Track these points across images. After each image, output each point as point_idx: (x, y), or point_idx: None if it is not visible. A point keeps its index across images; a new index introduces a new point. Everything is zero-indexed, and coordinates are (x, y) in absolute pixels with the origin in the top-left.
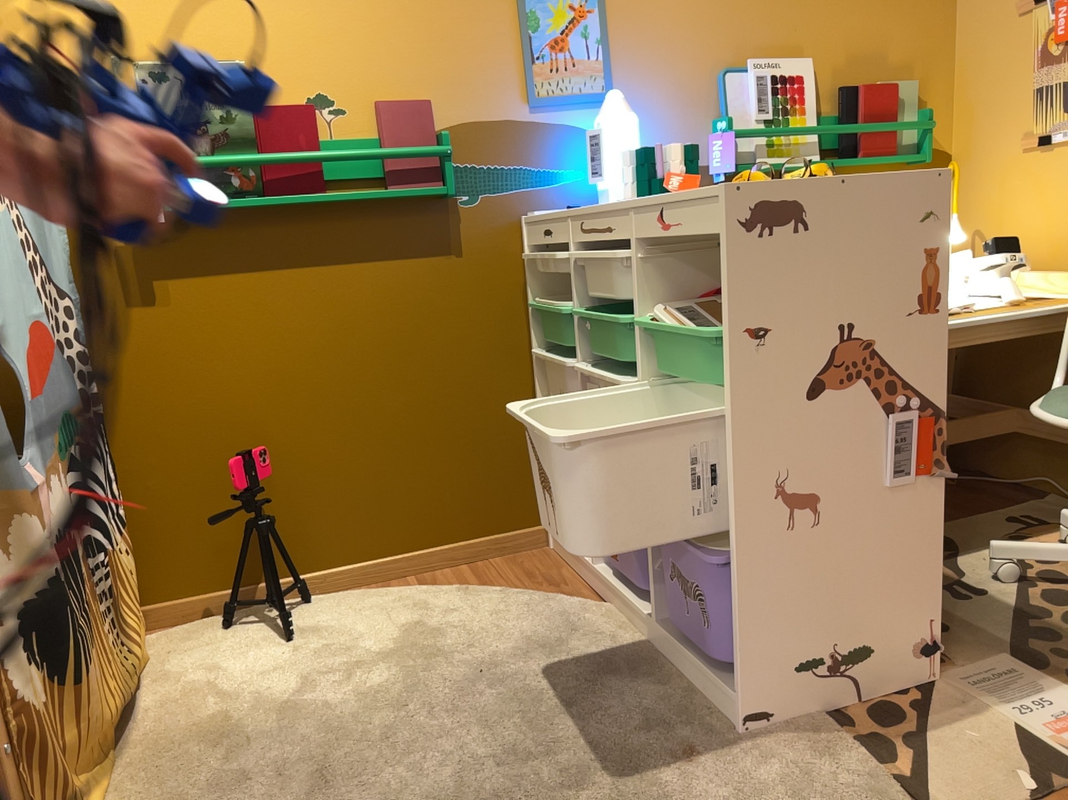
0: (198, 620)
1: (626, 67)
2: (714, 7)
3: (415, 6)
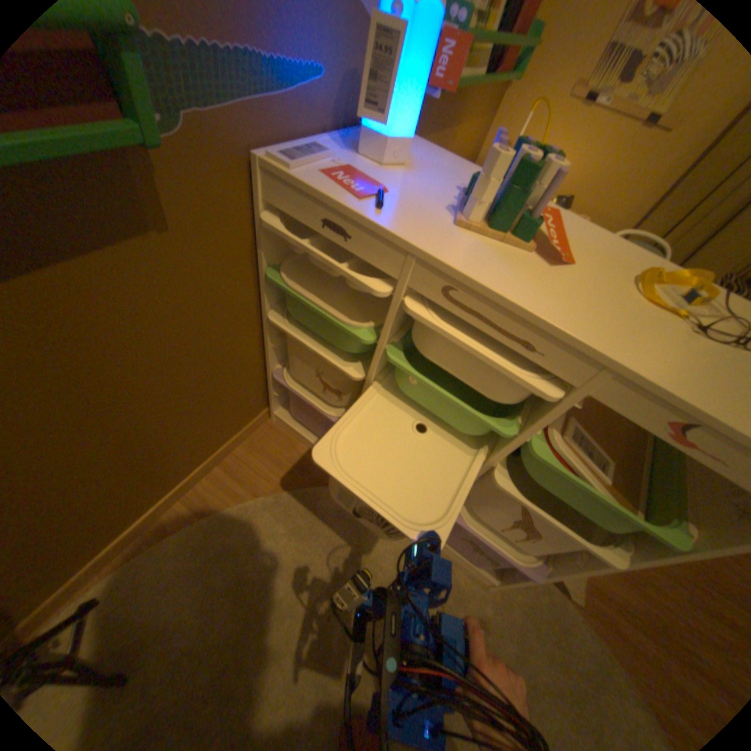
0: None
1: None
2: None
3: None
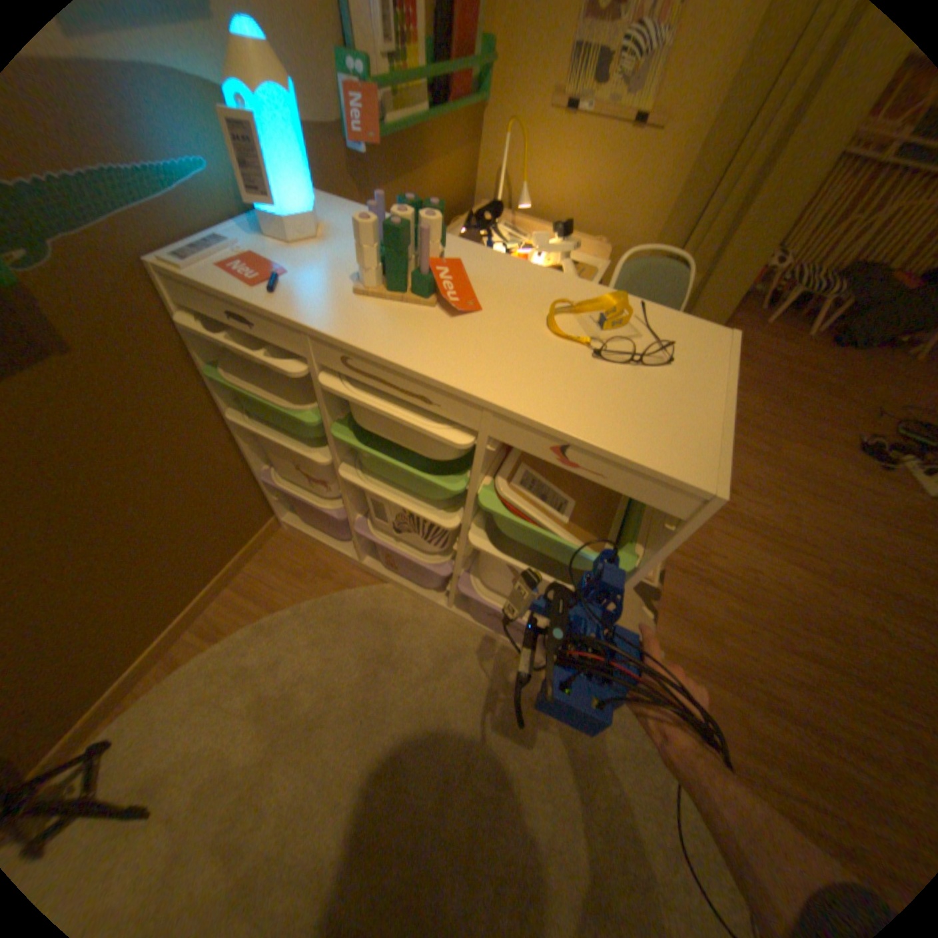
0: None
1: None
2: None
3: None
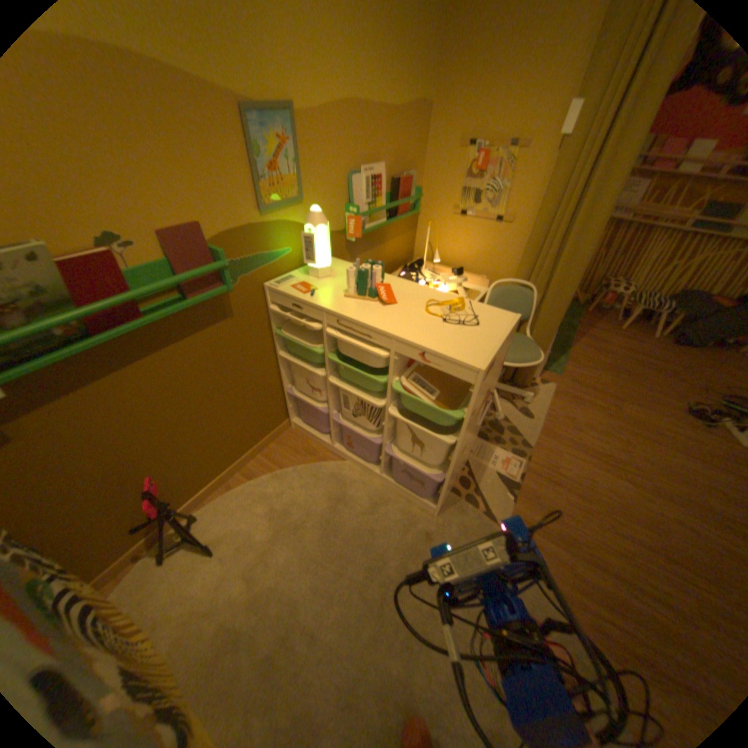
0: (135, 569)
1: (308, 176)
2: (346, 131)
3: (169, 138)
